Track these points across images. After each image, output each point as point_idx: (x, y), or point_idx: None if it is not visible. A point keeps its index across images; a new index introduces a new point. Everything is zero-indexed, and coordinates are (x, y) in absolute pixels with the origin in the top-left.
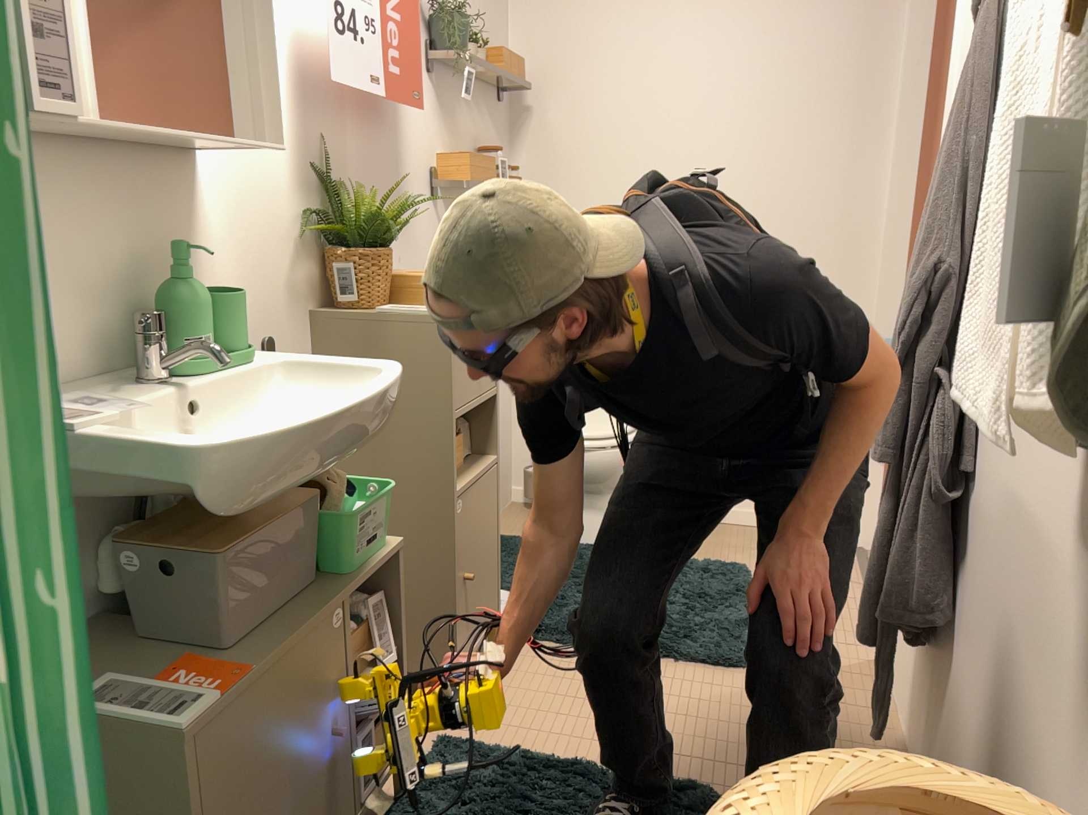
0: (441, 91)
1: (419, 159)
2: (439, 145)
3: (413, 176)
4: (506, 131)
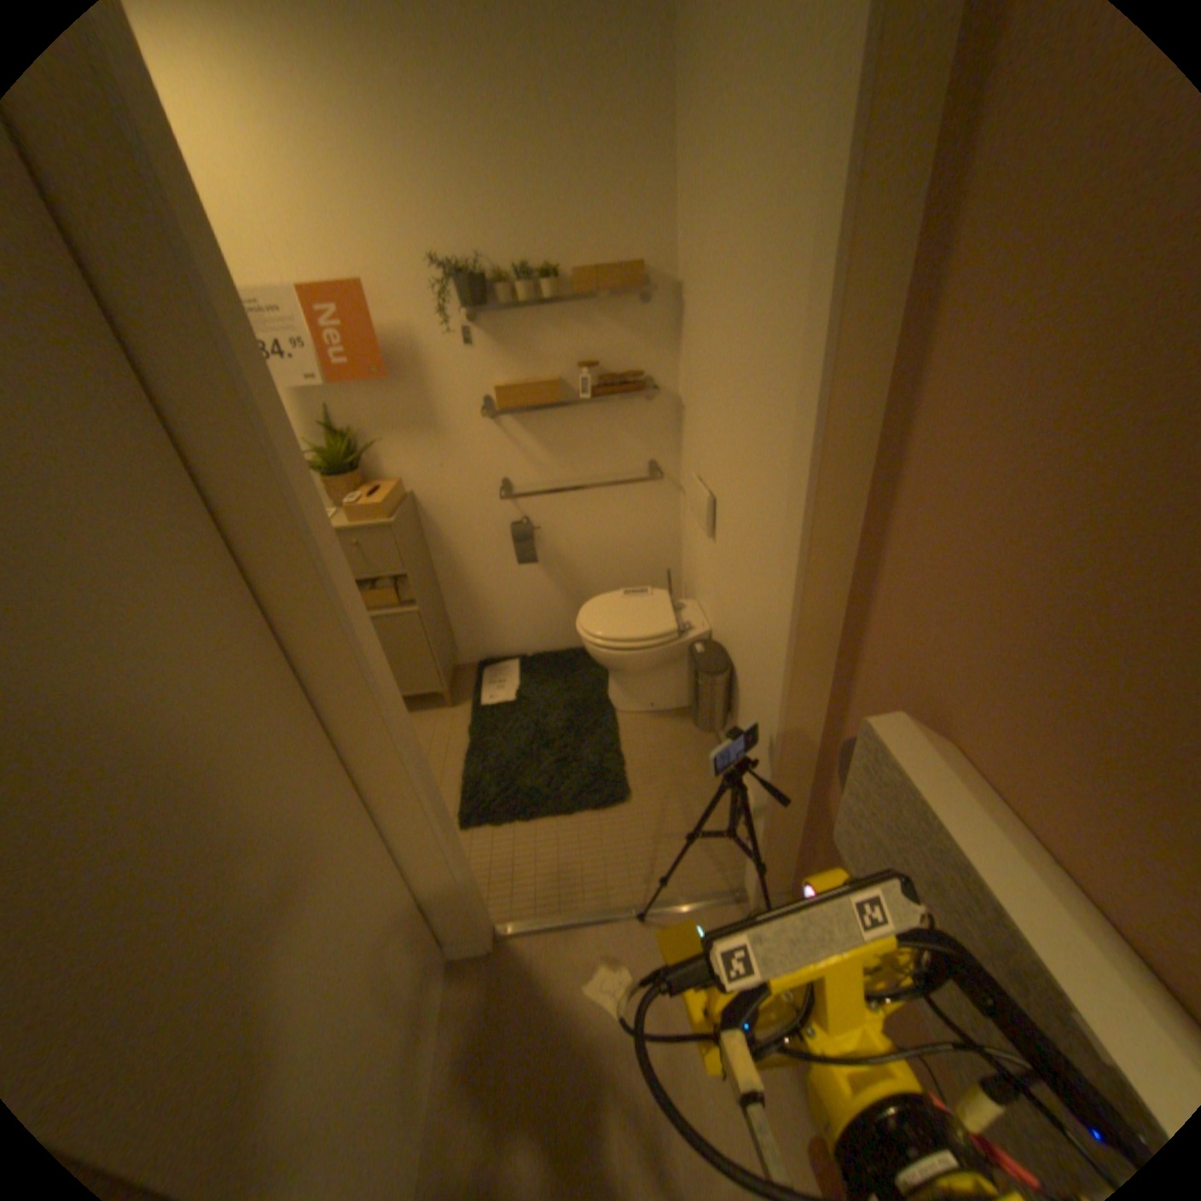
0: (496, 330)
1: (460, 393)
2: (496, 375)
3: (450, 408)
4: (666, 326)
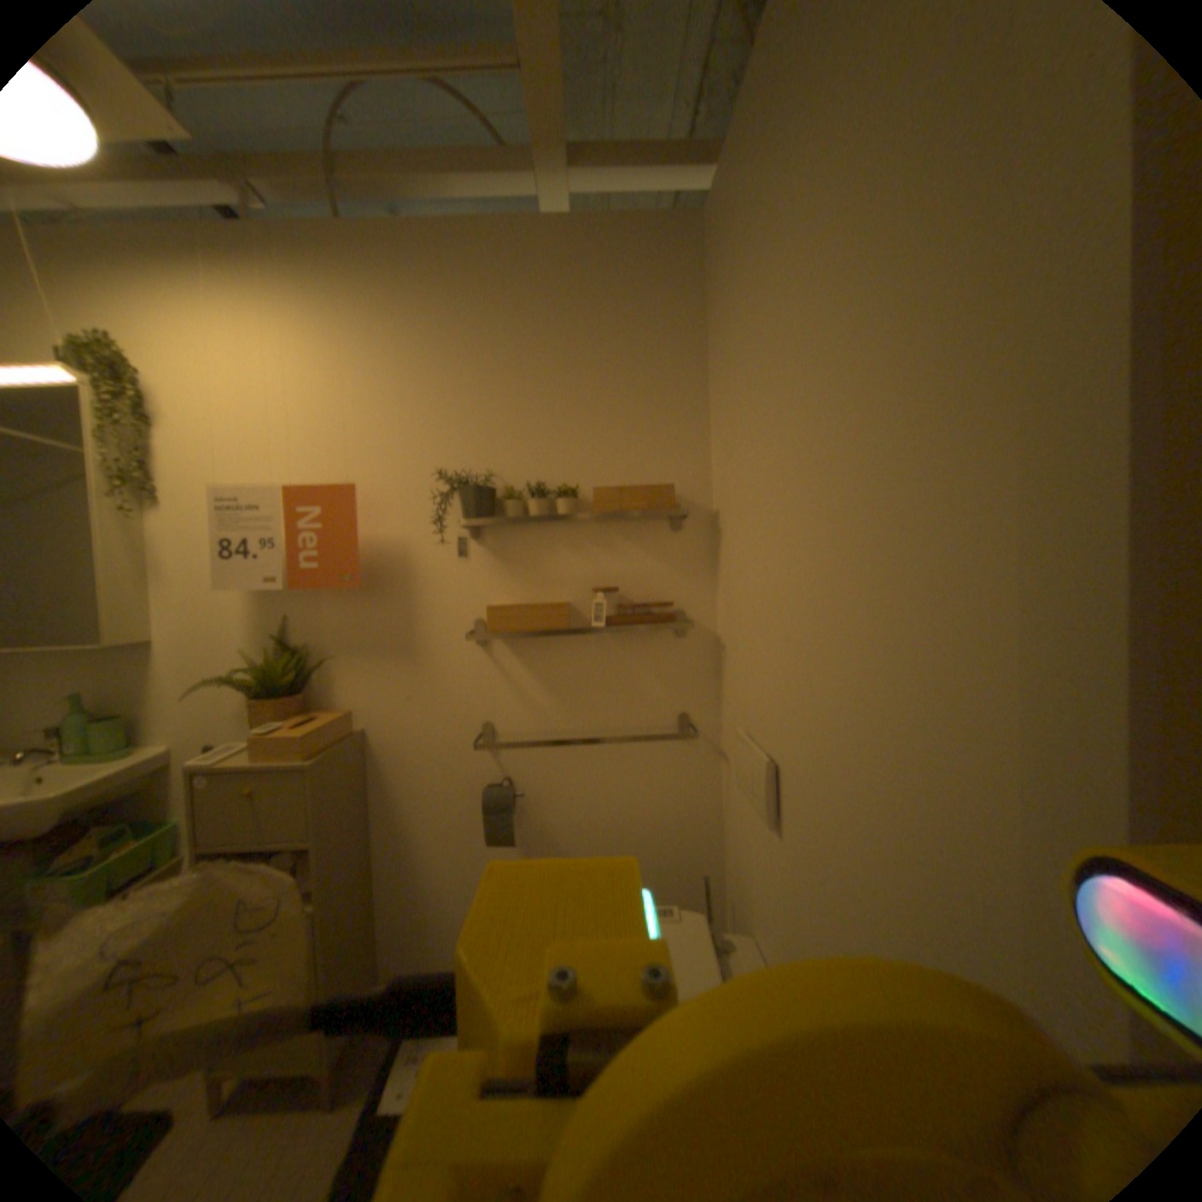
0: (502, 544)
1: (450, 610)
2: (496, 592)
3: (435, 627)
4: (703, 552)
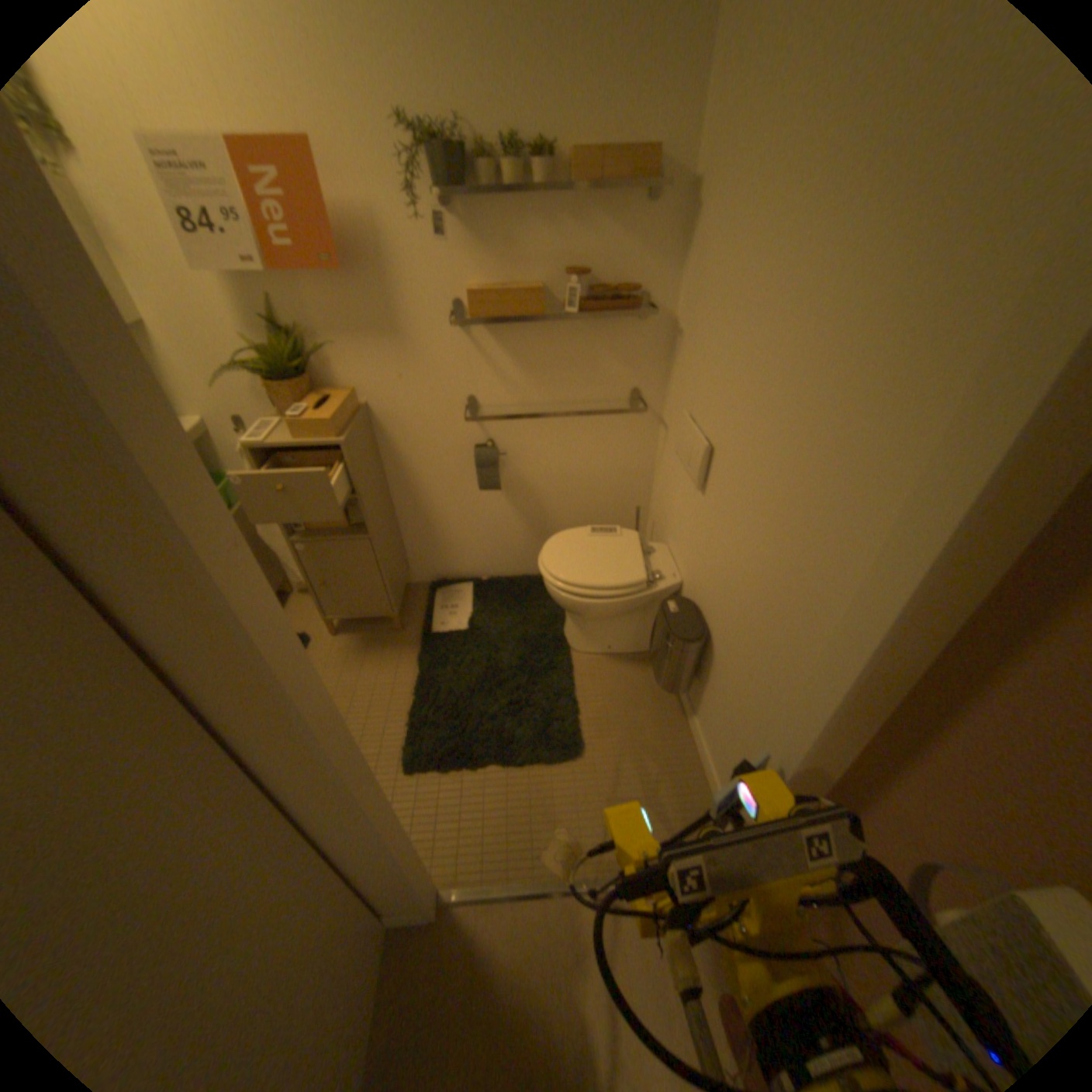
0: (474, 217)
1: (427, 293)
2: (470, 274)
3: (415, 310)
4: (675, 231)
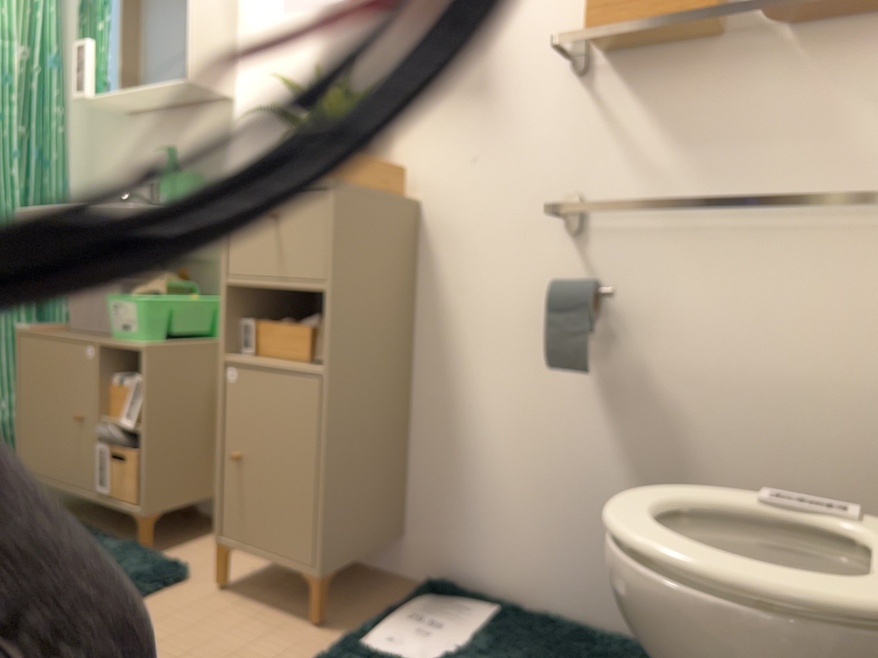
0: None
1: (535, 33)
2: None
3: (514, 60)
4: None
